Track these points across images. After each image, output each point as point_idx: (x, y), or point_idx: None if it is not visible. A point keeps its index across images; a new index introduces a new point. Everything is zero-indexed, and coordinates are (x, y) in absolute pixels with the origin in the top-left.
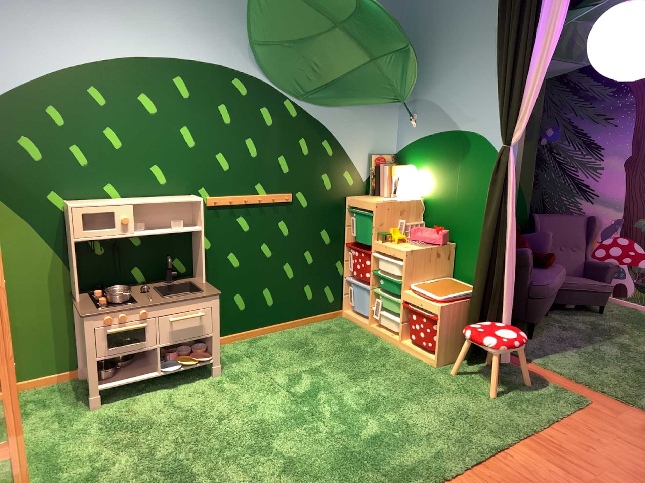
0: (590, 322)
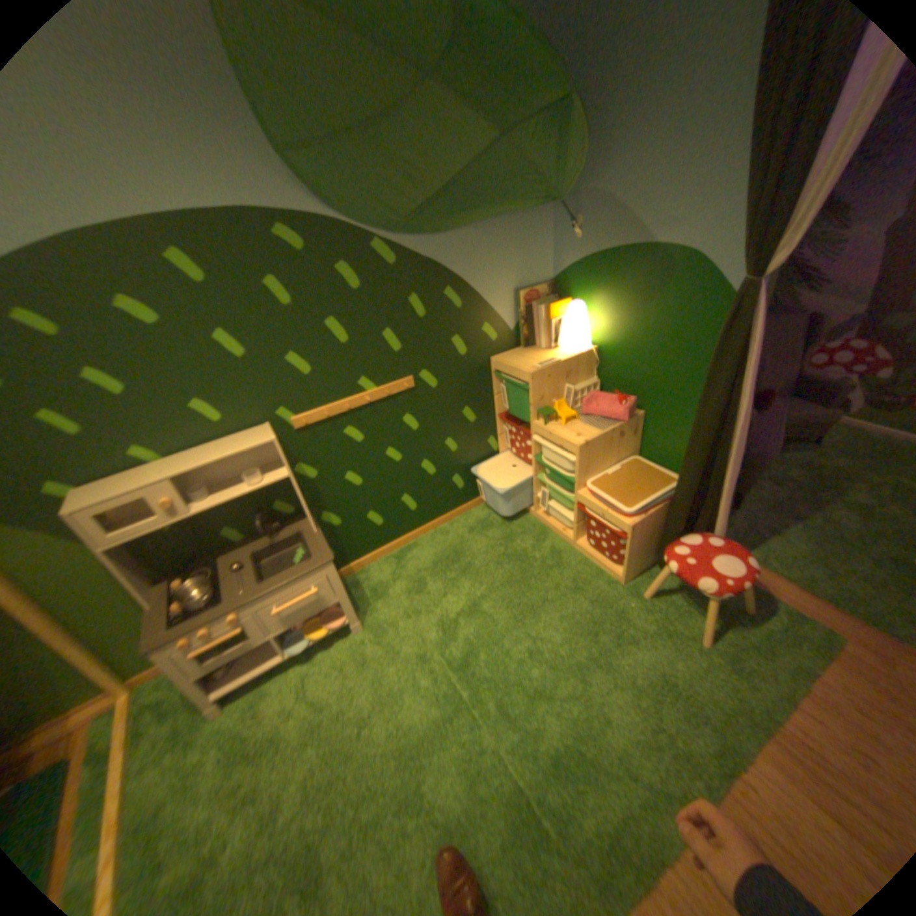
0: (808, 466)
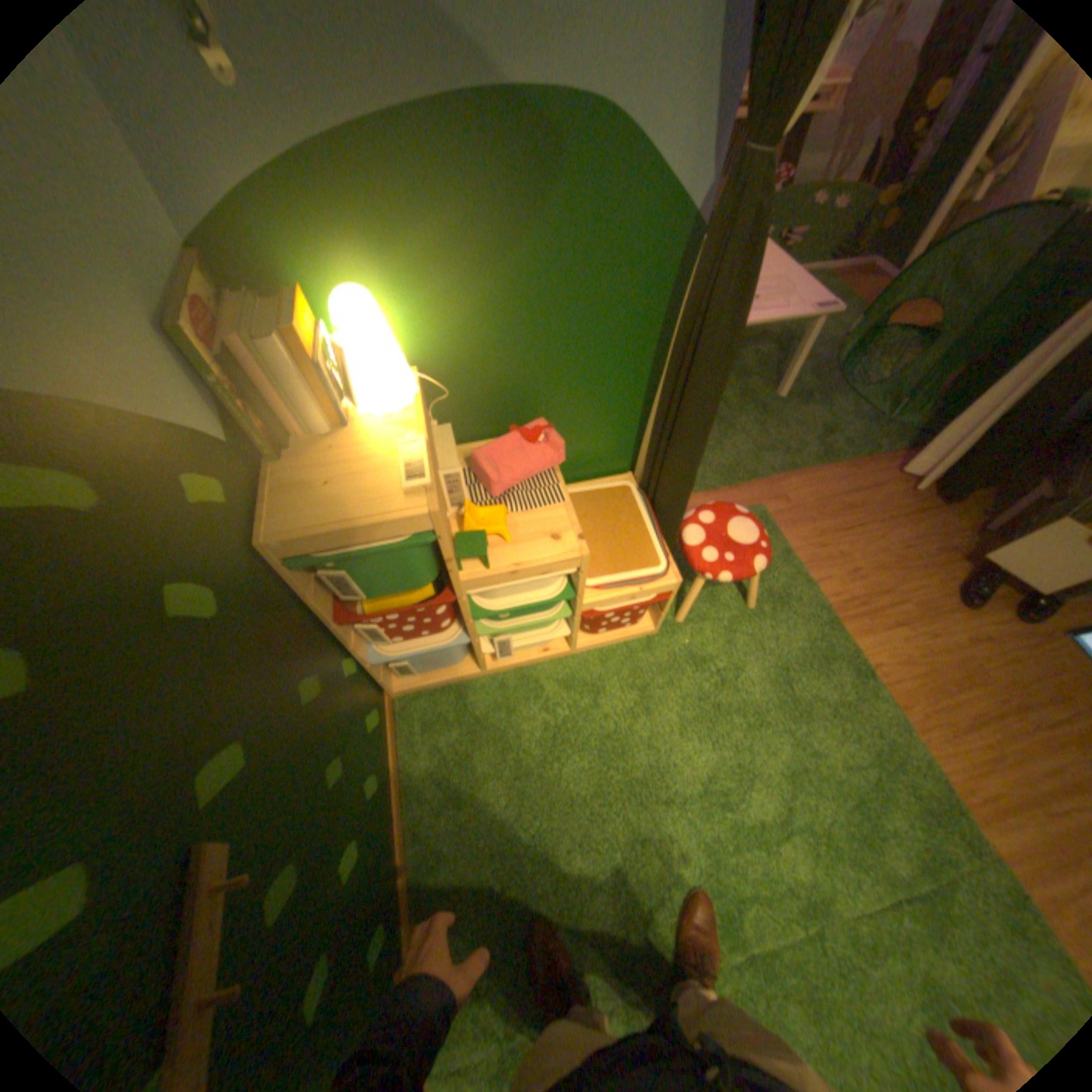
0: None
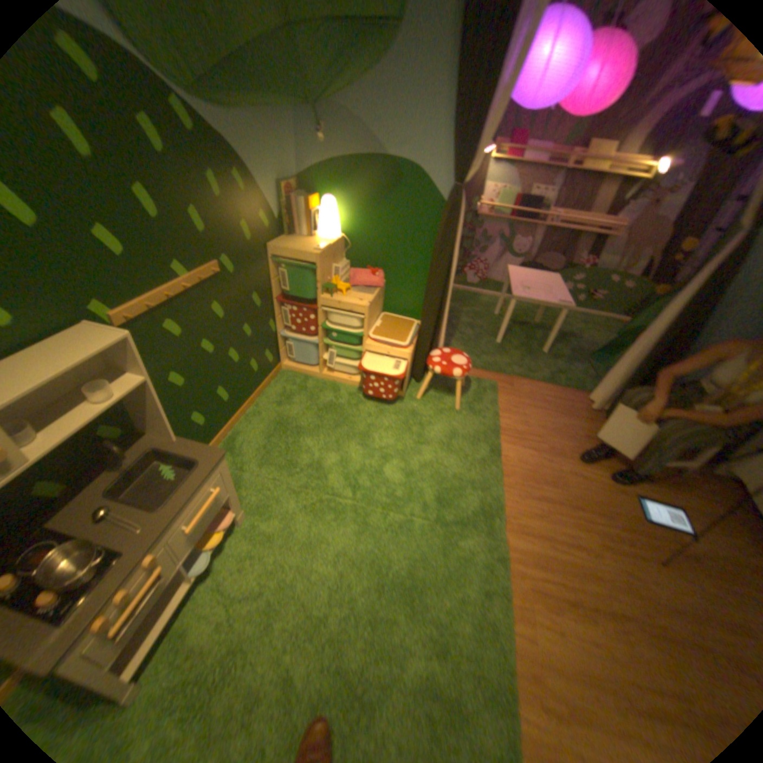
0: None
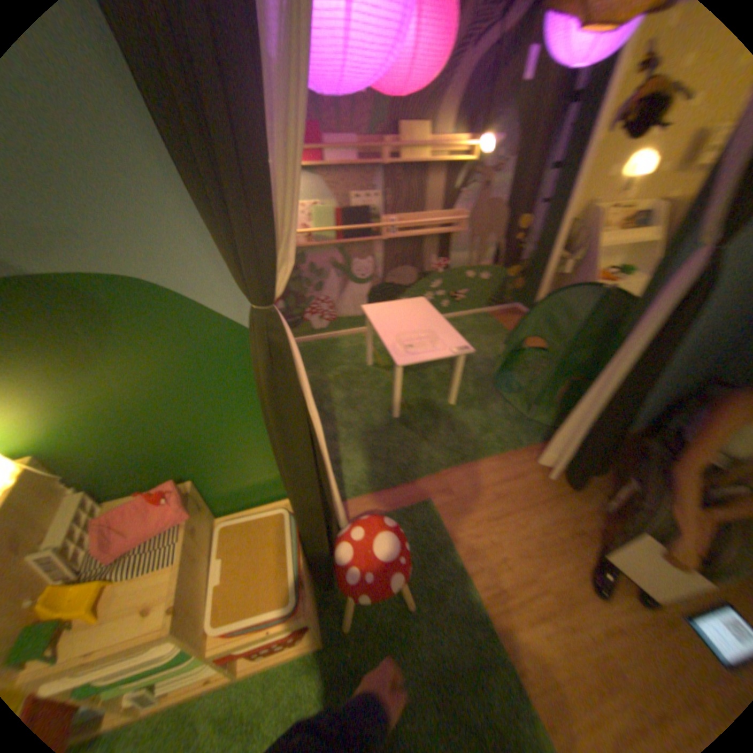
0: None
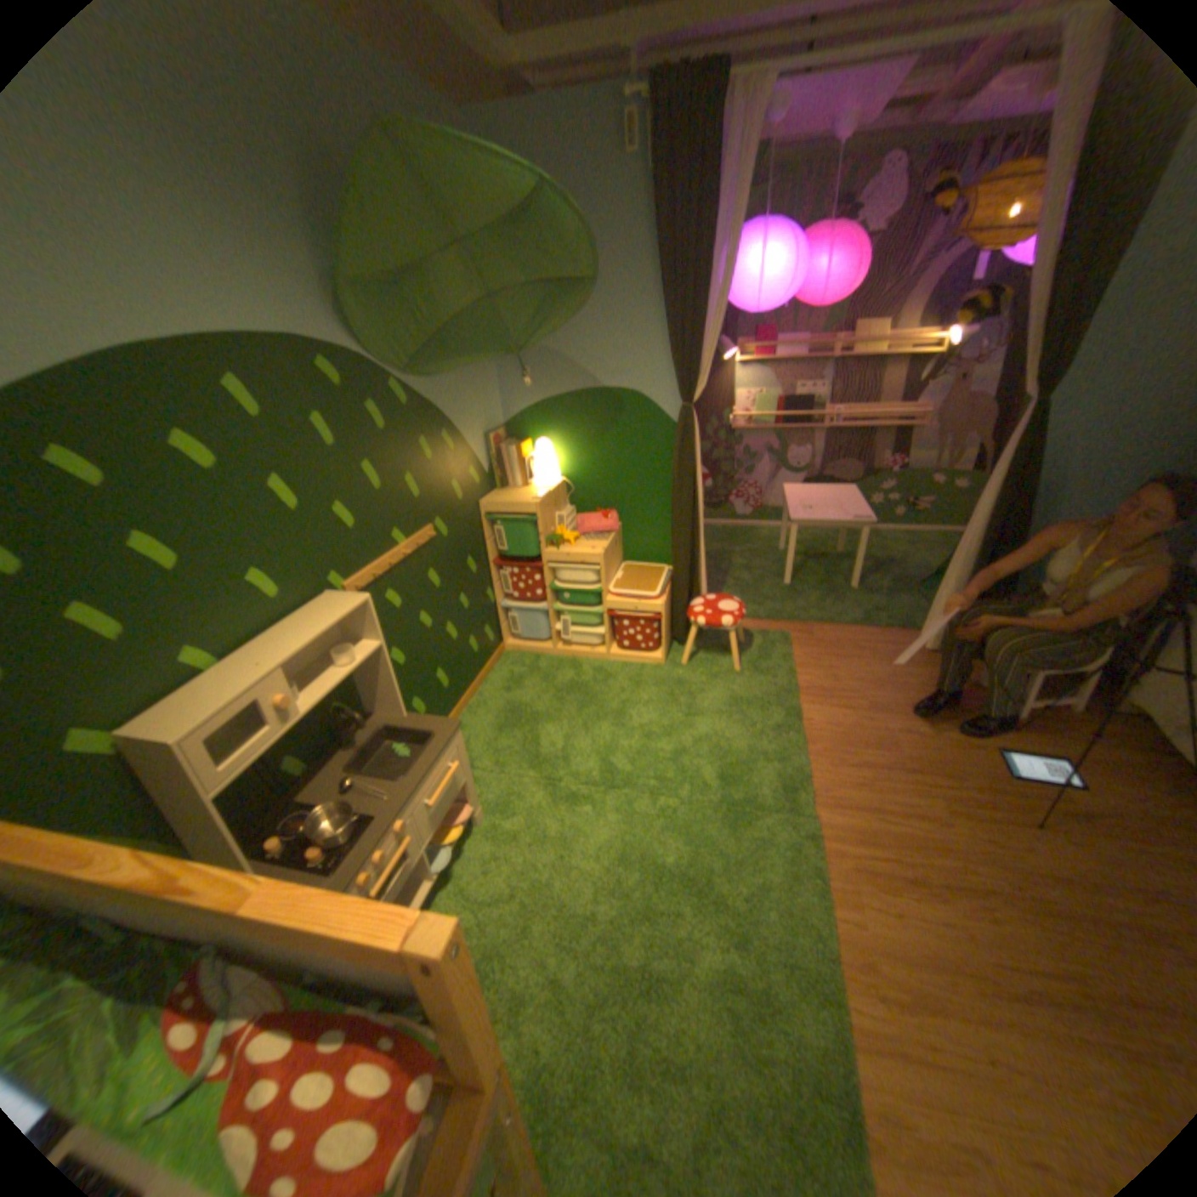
0: None
